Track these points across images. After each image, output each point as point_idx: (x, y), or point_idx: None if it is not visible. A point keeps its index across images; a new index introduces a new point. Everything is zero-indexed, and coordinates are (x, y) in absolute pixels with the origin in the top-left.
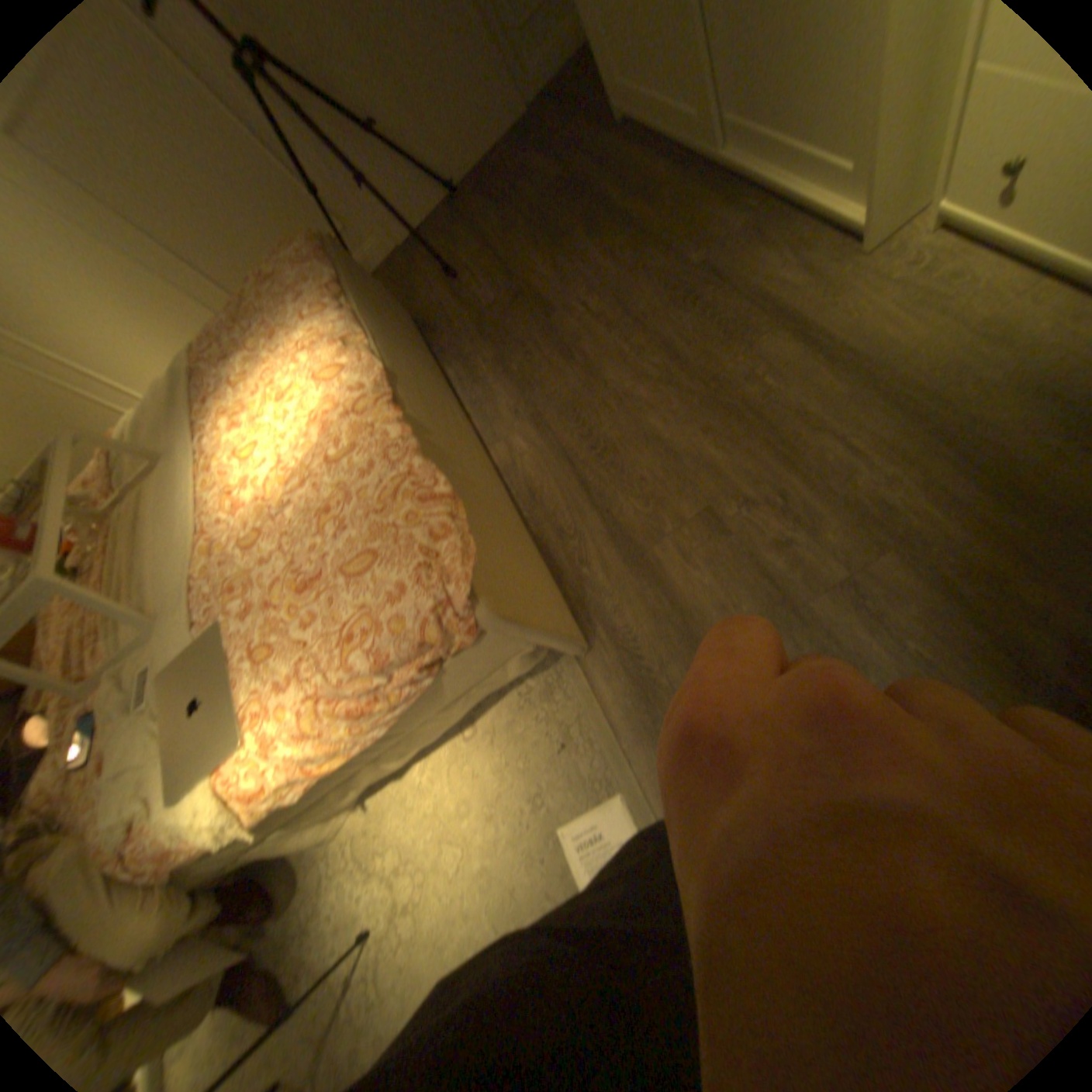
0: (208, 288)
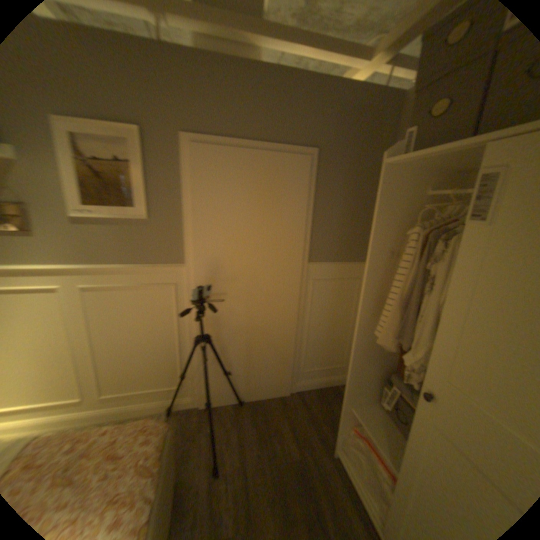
0: (89, 373)
